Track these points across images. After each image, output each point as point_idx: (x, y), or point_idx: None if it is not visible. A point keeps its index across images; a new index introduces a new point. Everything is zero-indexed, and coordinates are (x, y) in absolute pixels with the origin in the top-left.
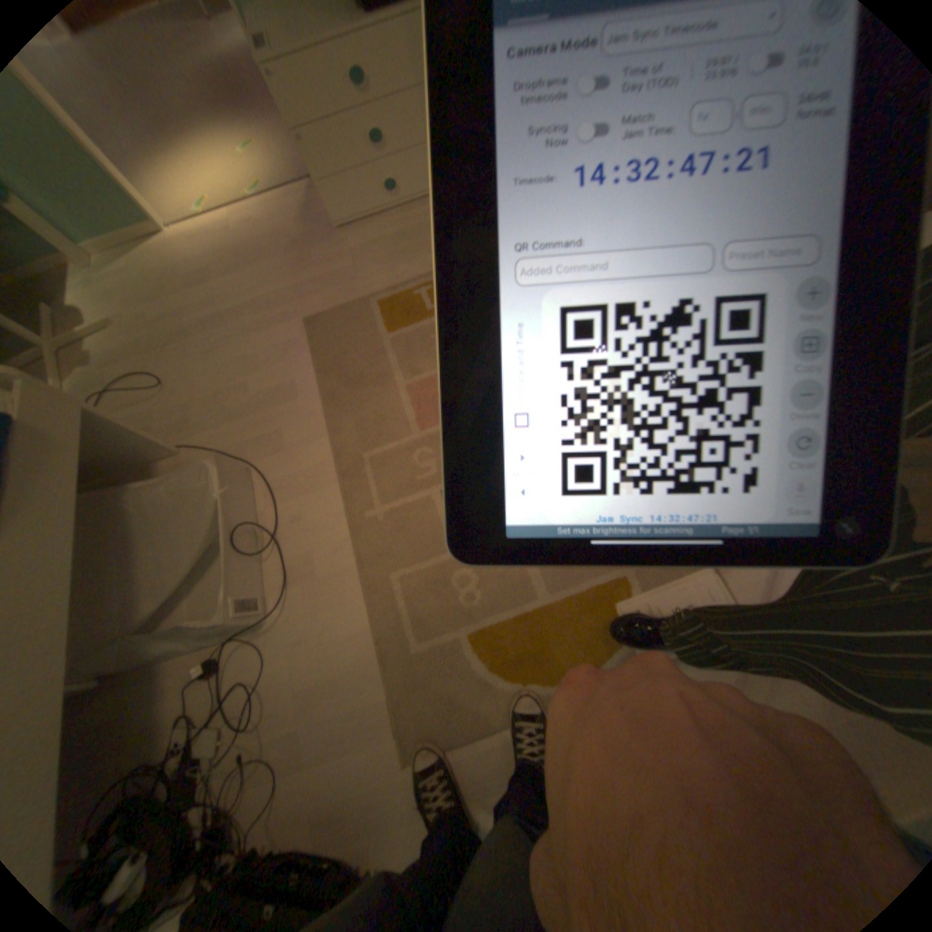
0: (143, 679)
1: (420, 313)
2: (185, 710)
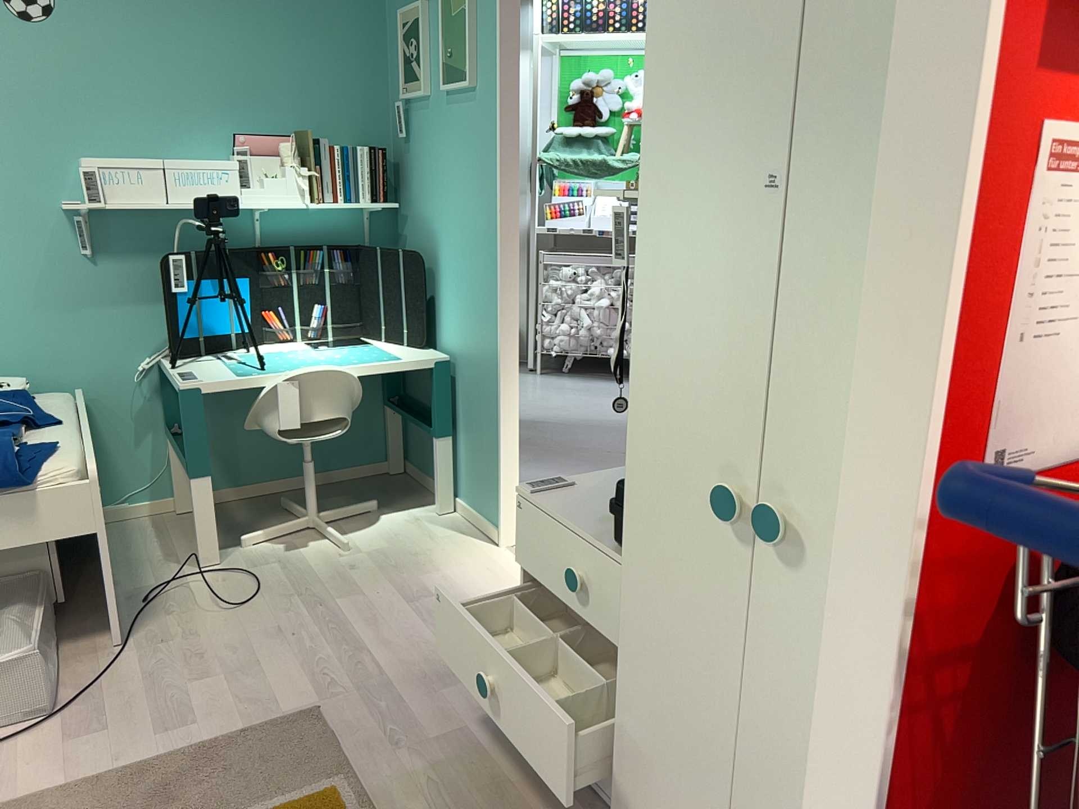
0: None
1: None
2: None
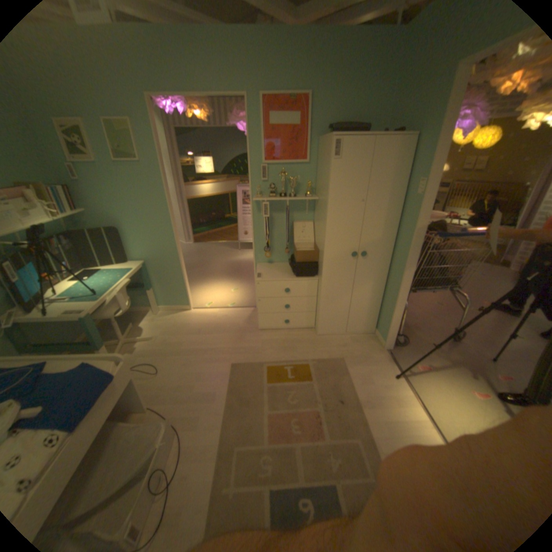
0: None
1: (287, 379)
2: None
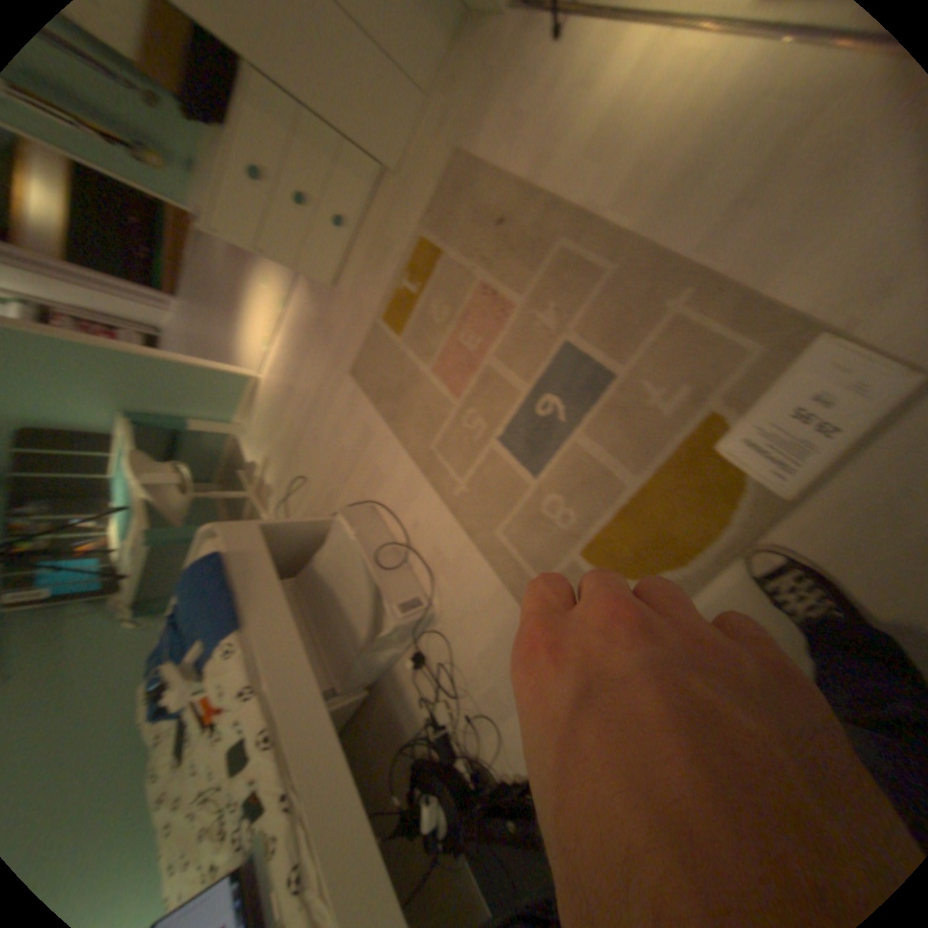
0: (387, 678)
1: (407, 299)
2: (418, 691)
